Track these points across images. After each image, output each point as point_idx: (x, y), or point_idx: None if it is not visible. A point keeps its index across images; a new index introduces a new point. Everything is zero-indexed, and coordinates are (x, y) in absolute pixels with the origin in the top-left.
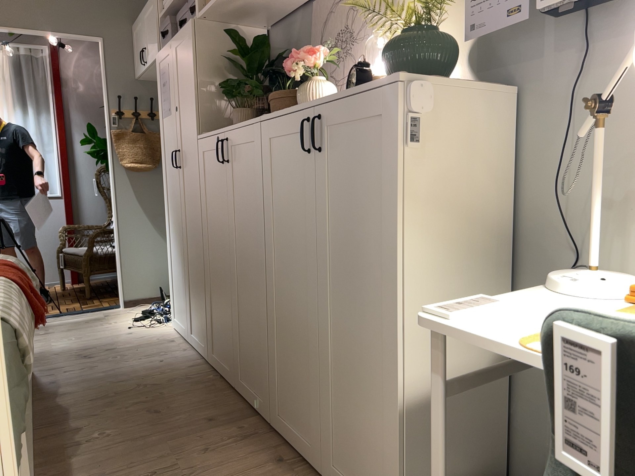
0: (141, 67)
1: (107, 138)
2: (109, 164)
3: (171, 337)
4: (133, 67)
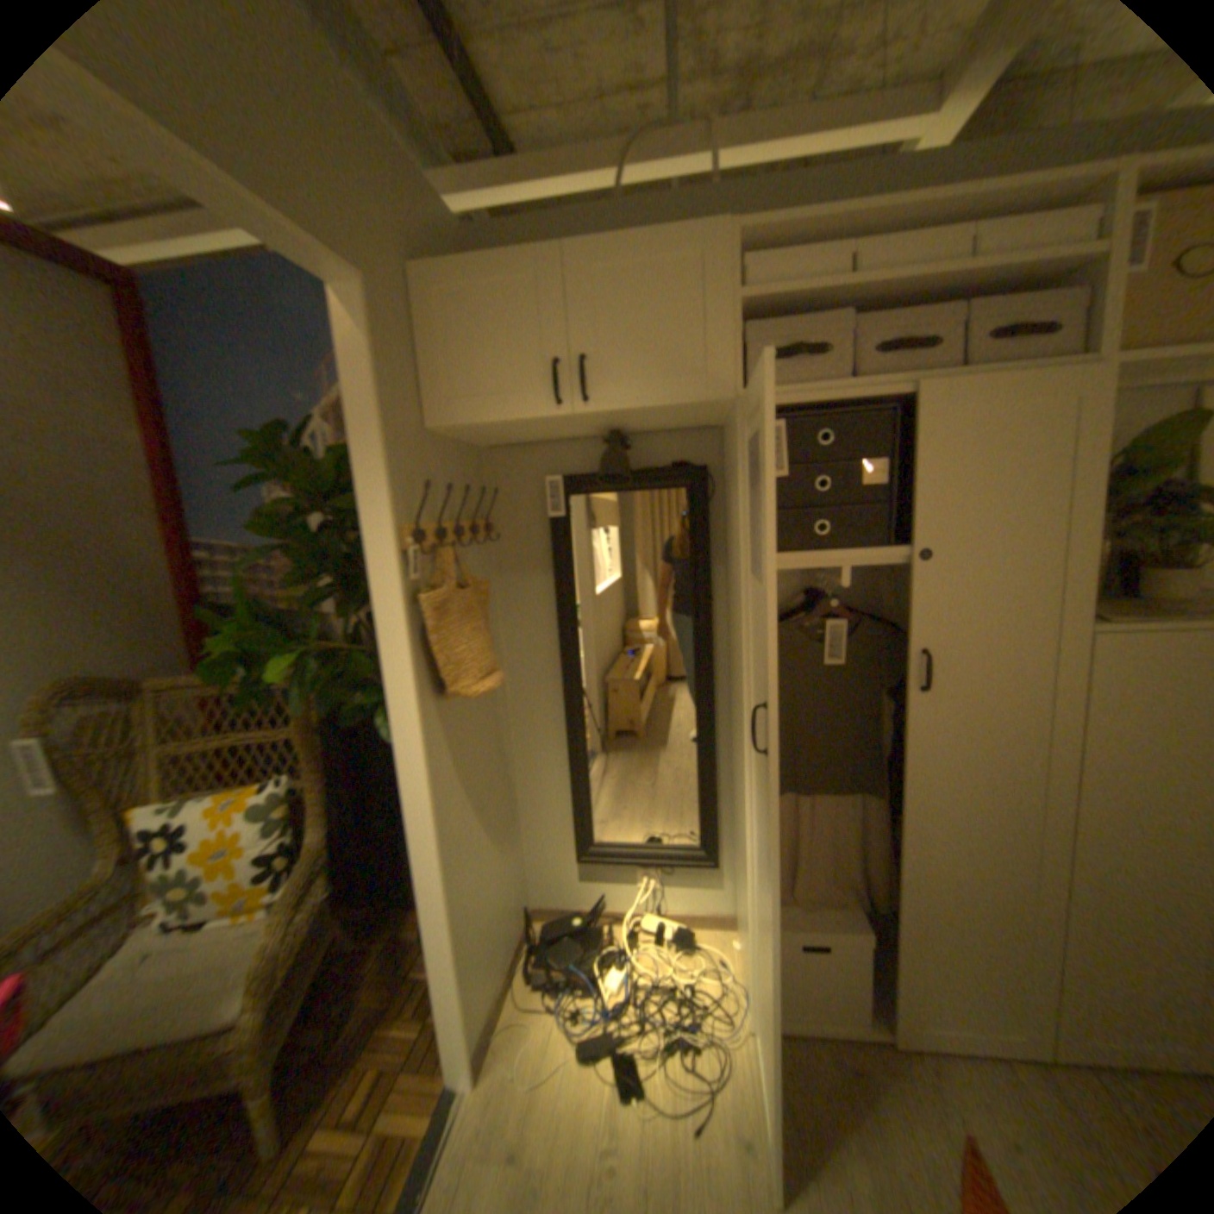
0: (512, 407)
1: (379, 623)
2: (391, 703)
3: (825, 1070)
4: (419, 395)
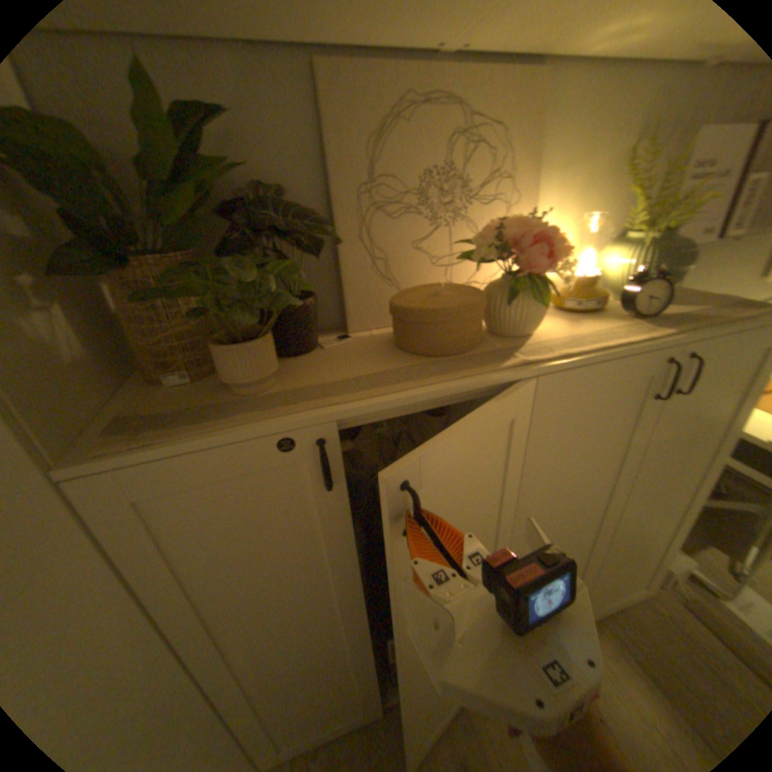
0: None
1: None
2: None
3: None
4: None
